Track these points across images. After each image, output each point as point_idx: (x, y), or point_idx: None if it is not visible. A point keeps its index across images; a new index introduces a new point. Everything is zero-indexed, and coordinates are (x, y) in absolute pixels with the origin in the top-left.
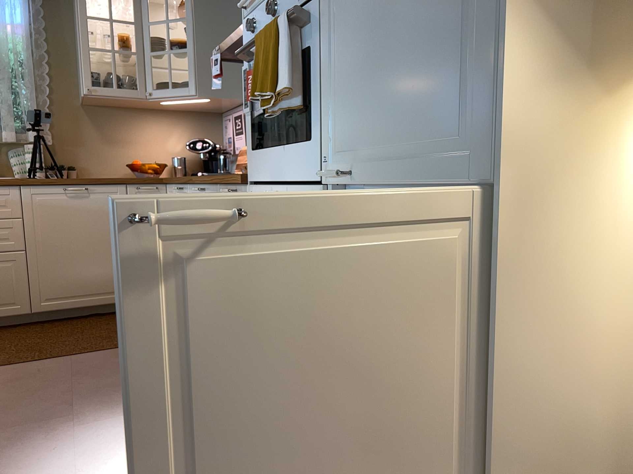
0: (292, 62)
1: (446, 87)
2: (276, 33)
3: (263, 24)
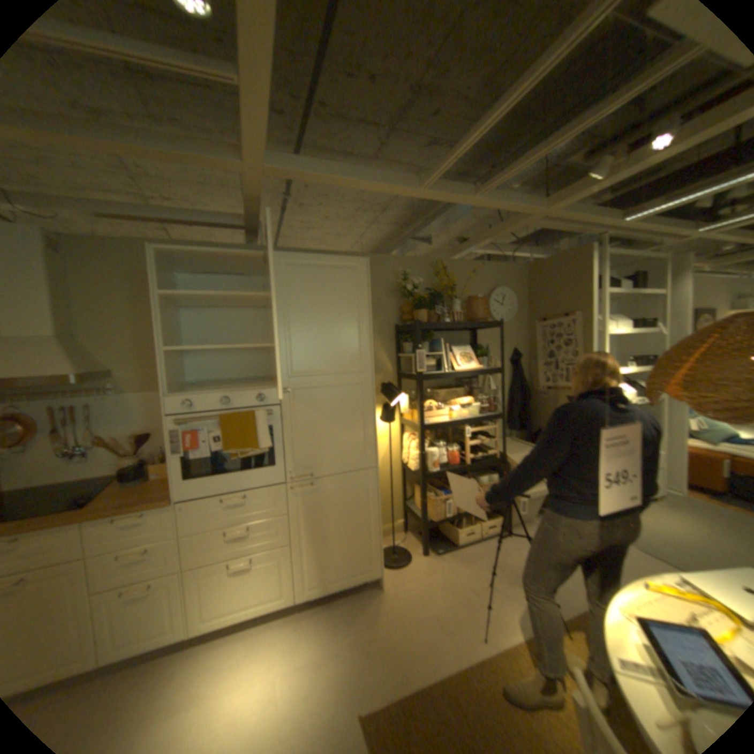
0: (269, 436)
1: (355, 445)
2: (250, 421)
3: (203, 406)
